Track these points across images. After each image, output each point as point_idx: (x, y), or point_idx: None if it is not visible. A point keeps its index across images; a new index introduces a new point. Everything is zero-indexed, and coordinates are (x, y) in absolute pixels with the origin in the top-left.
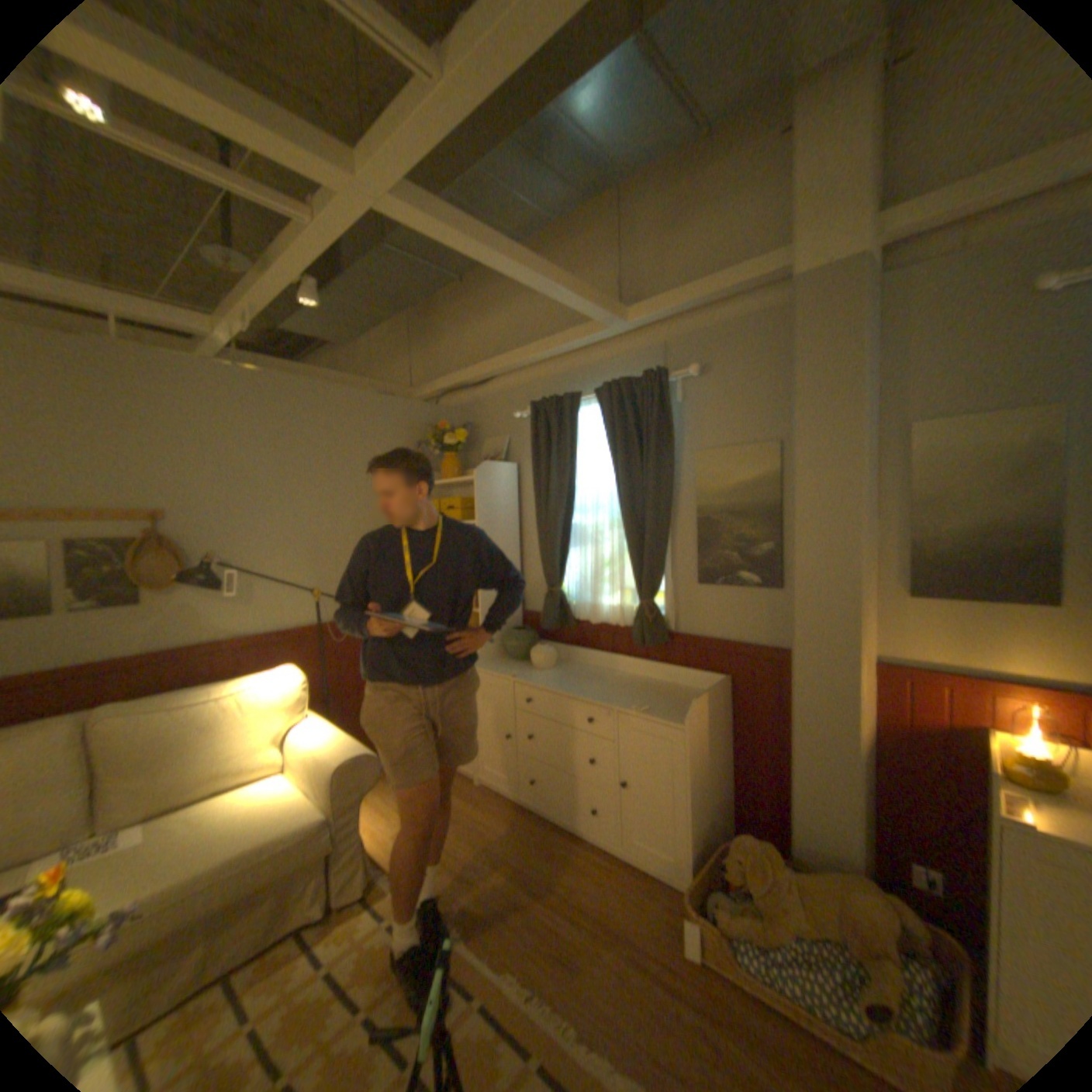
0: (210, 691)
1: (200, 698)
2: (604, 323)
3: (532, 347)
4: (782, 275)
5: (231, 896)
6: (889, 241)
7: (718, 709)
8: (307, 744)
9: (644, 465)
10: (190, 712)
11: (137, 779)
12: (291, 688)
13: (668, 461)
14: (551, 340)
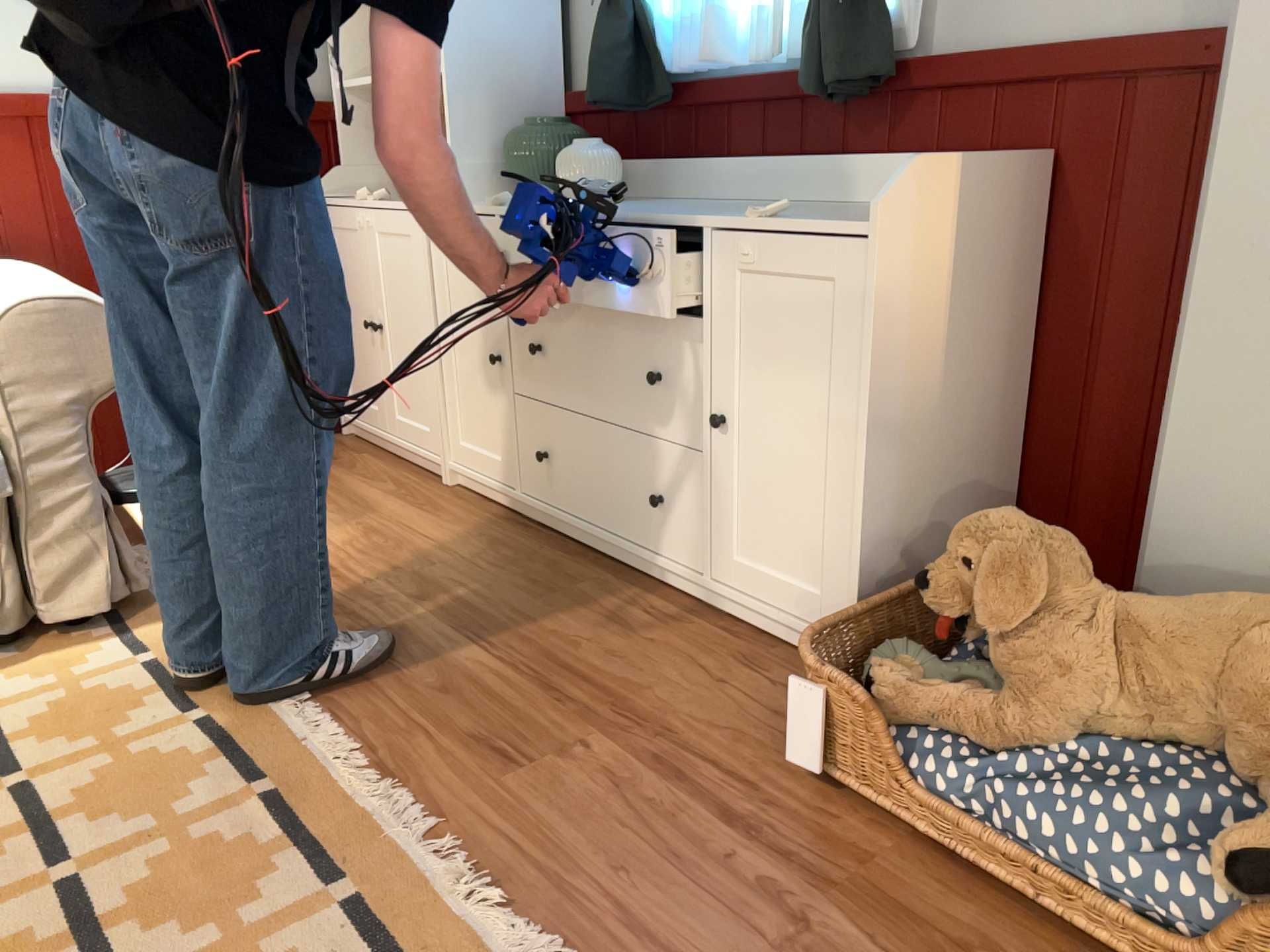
0: None
1: None
2: None
3: None
4: None
5: None
6: None
7: (991, 227)
8: None
9: None
10: None
11: None
12: None
13: None
14: None
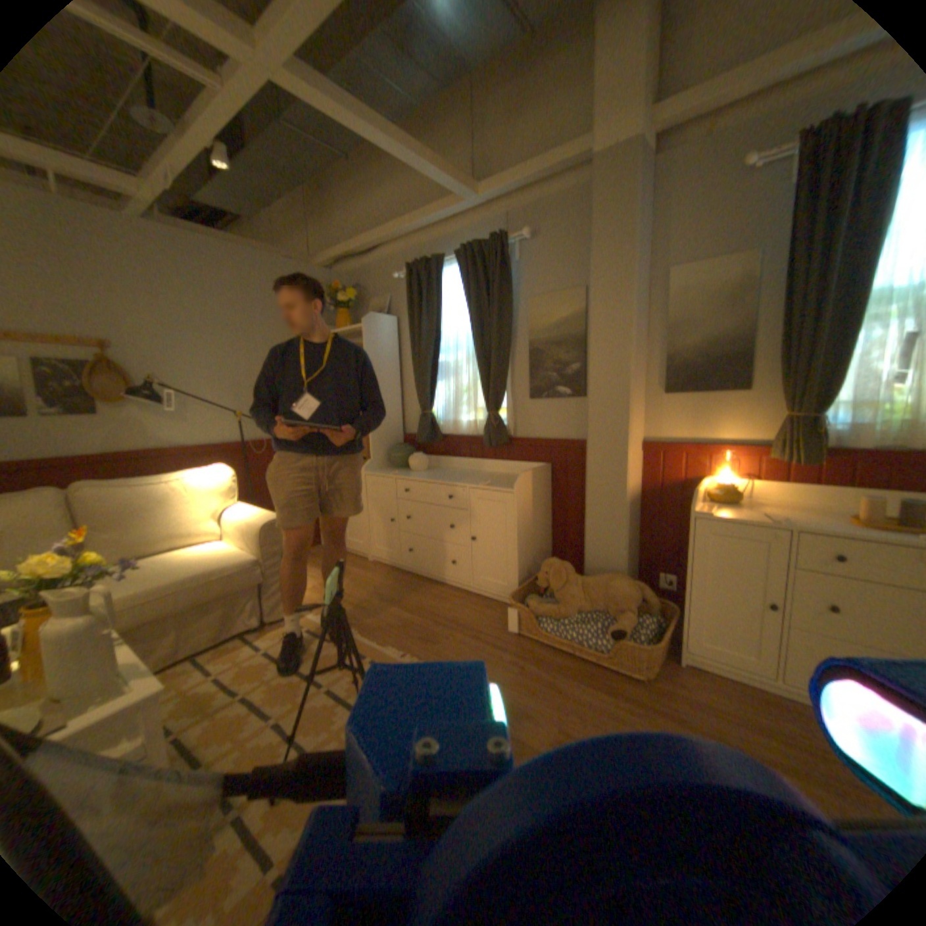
0: (160, 476)
1: (153, 479)
2: (462, 195)
3: (407, 217)
4: (590, 155)
5: (191, 599)
6: (662, 128)
7: (539, 484)
8: (239, 515)
9: (492, 310)
10: (147, 487)
11: (111, 531)
12: (224, 477)
13: (508, 305)
14: (421, 211)
